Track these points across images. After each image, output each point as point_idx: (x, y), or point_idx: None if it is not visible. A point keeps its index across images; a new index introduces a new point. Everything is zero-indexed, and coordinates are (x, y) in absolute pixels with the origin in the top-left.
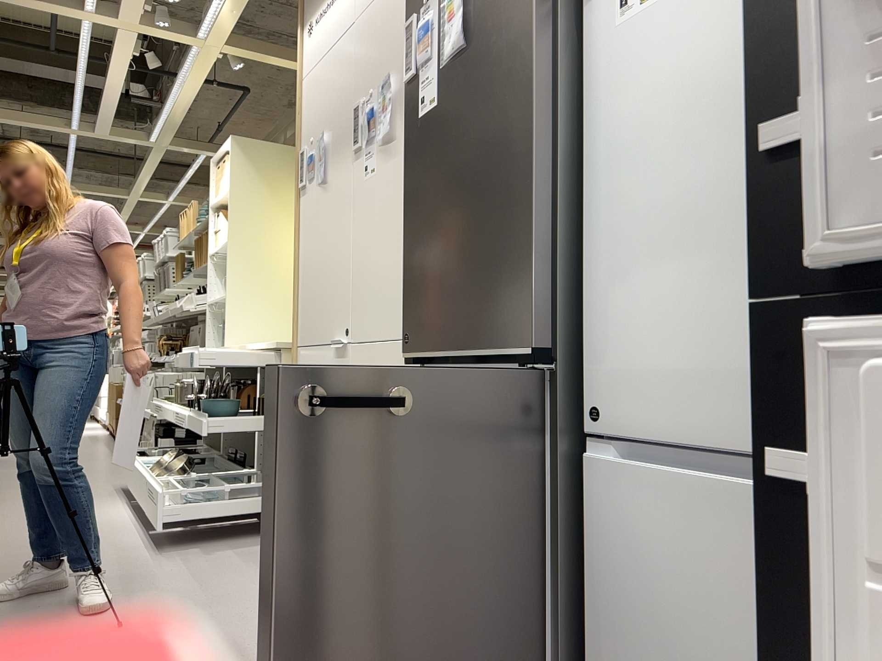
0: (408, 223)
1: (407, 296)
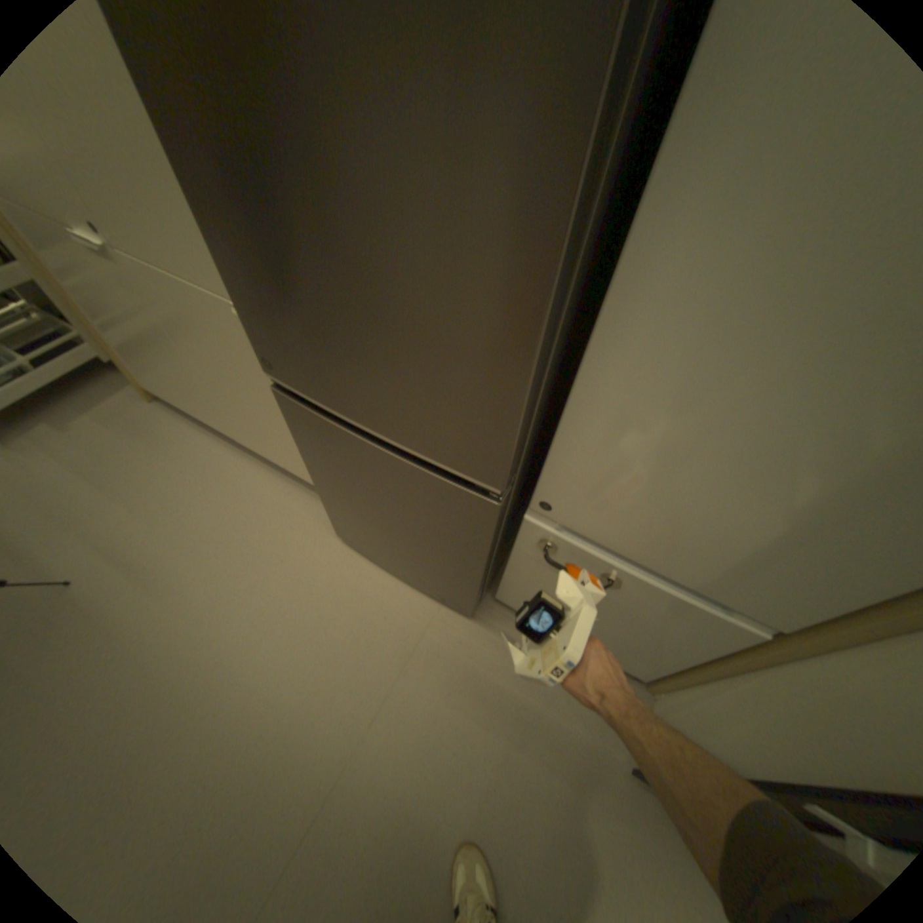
0: (190, 183)
1: (244, 309)
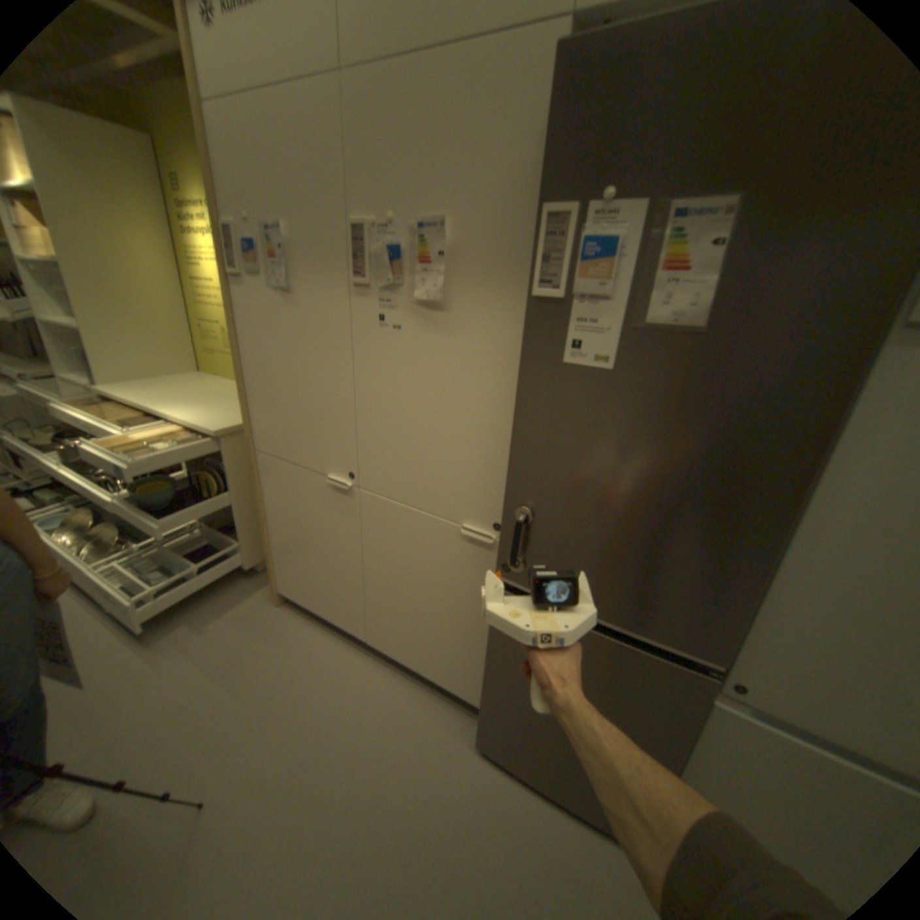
0: (520, 464)
1: (511, 531)
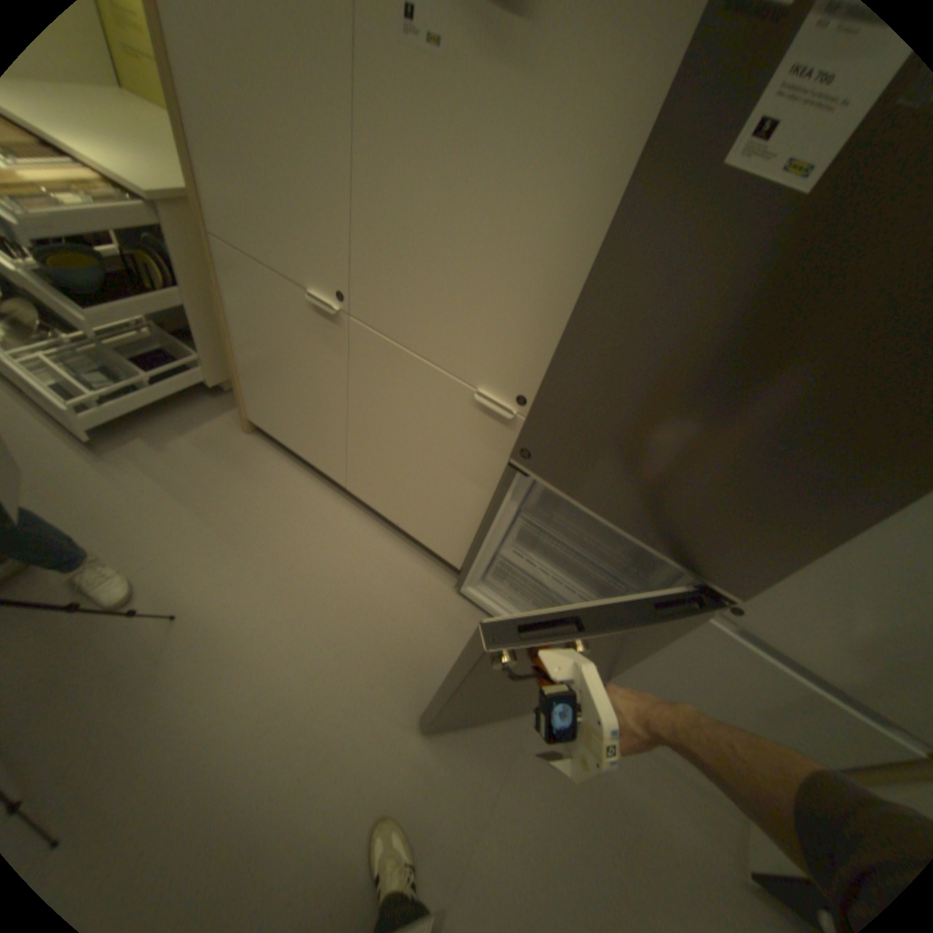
0: (585, 328)
1: (544, 414)
